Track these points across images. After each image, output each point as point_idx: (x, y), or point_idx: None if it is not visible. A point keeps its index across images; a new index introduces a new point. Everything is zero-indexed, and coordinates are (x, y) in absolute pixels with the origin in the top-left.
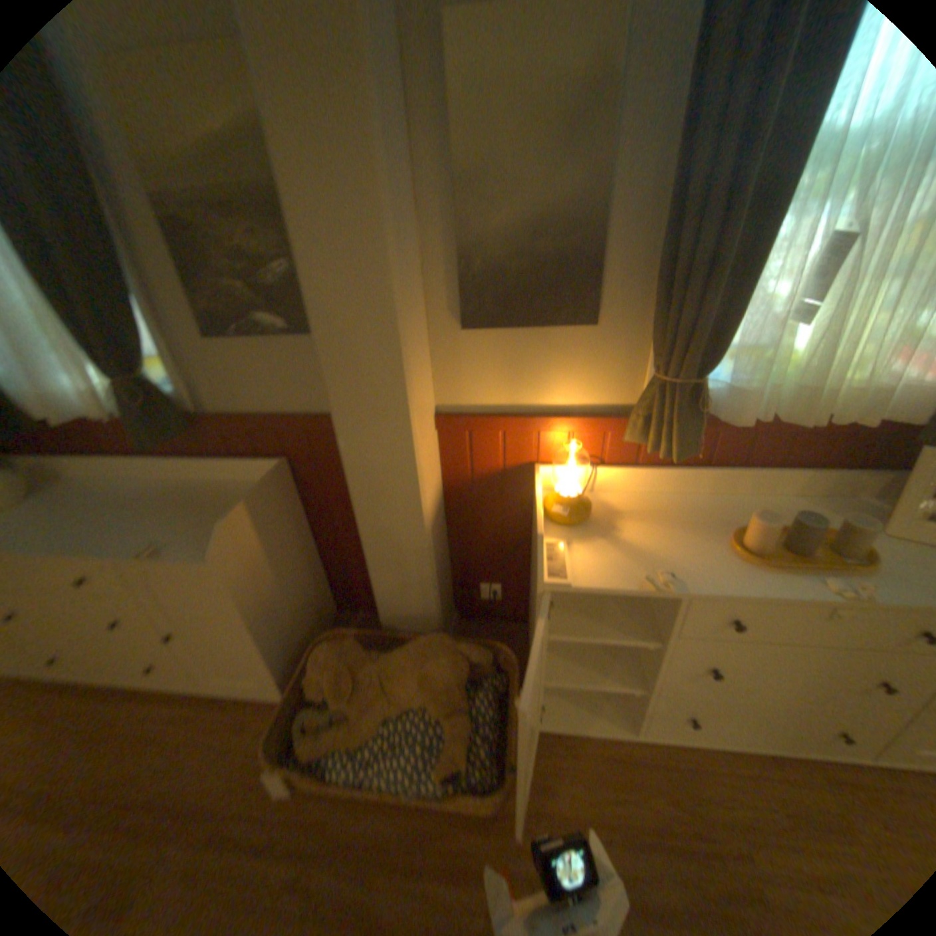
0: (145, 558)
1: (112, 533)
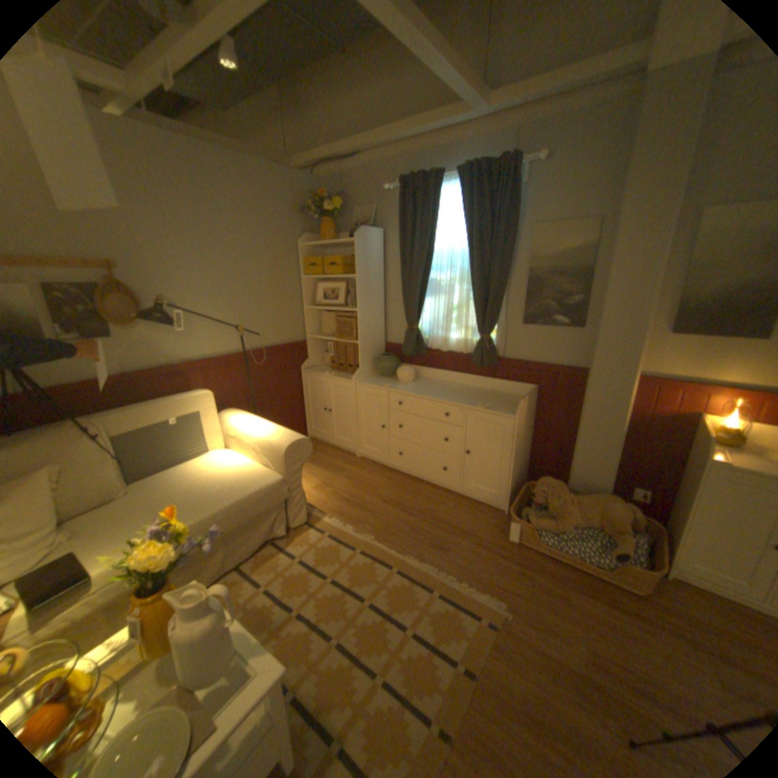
0: (486, 407)
1: (461, 397)
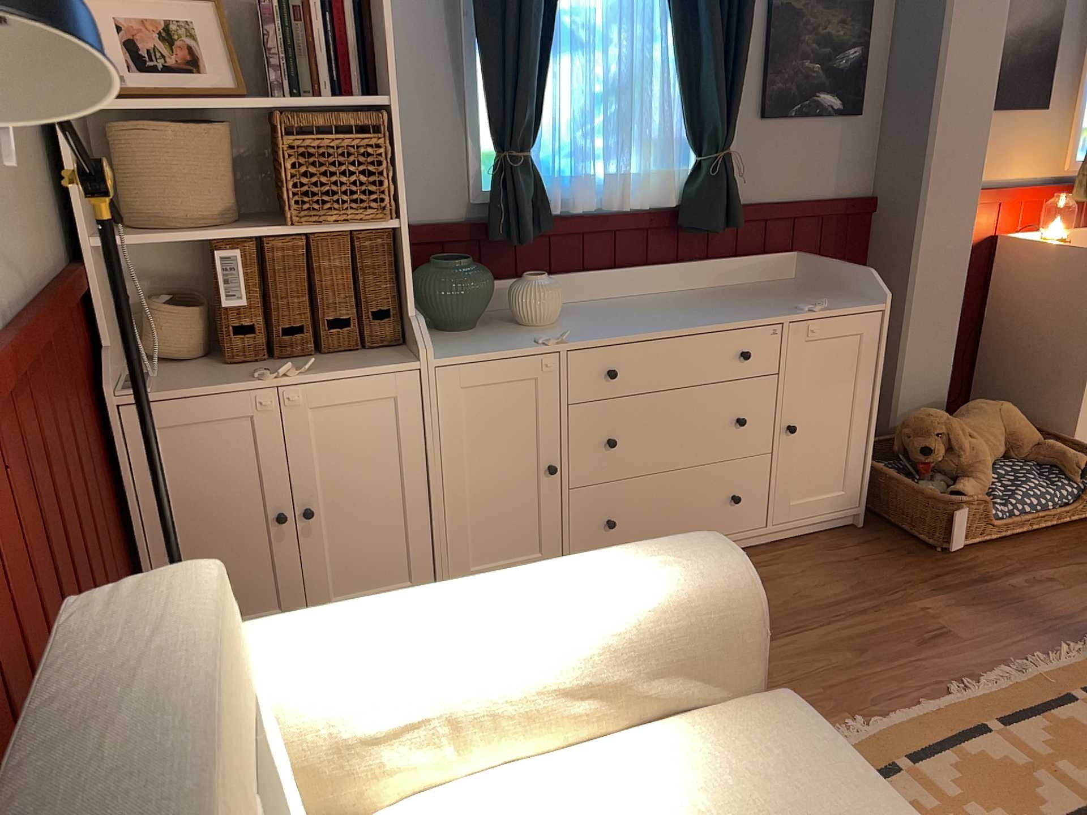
0: (827, 304)
1: (733, 309)
